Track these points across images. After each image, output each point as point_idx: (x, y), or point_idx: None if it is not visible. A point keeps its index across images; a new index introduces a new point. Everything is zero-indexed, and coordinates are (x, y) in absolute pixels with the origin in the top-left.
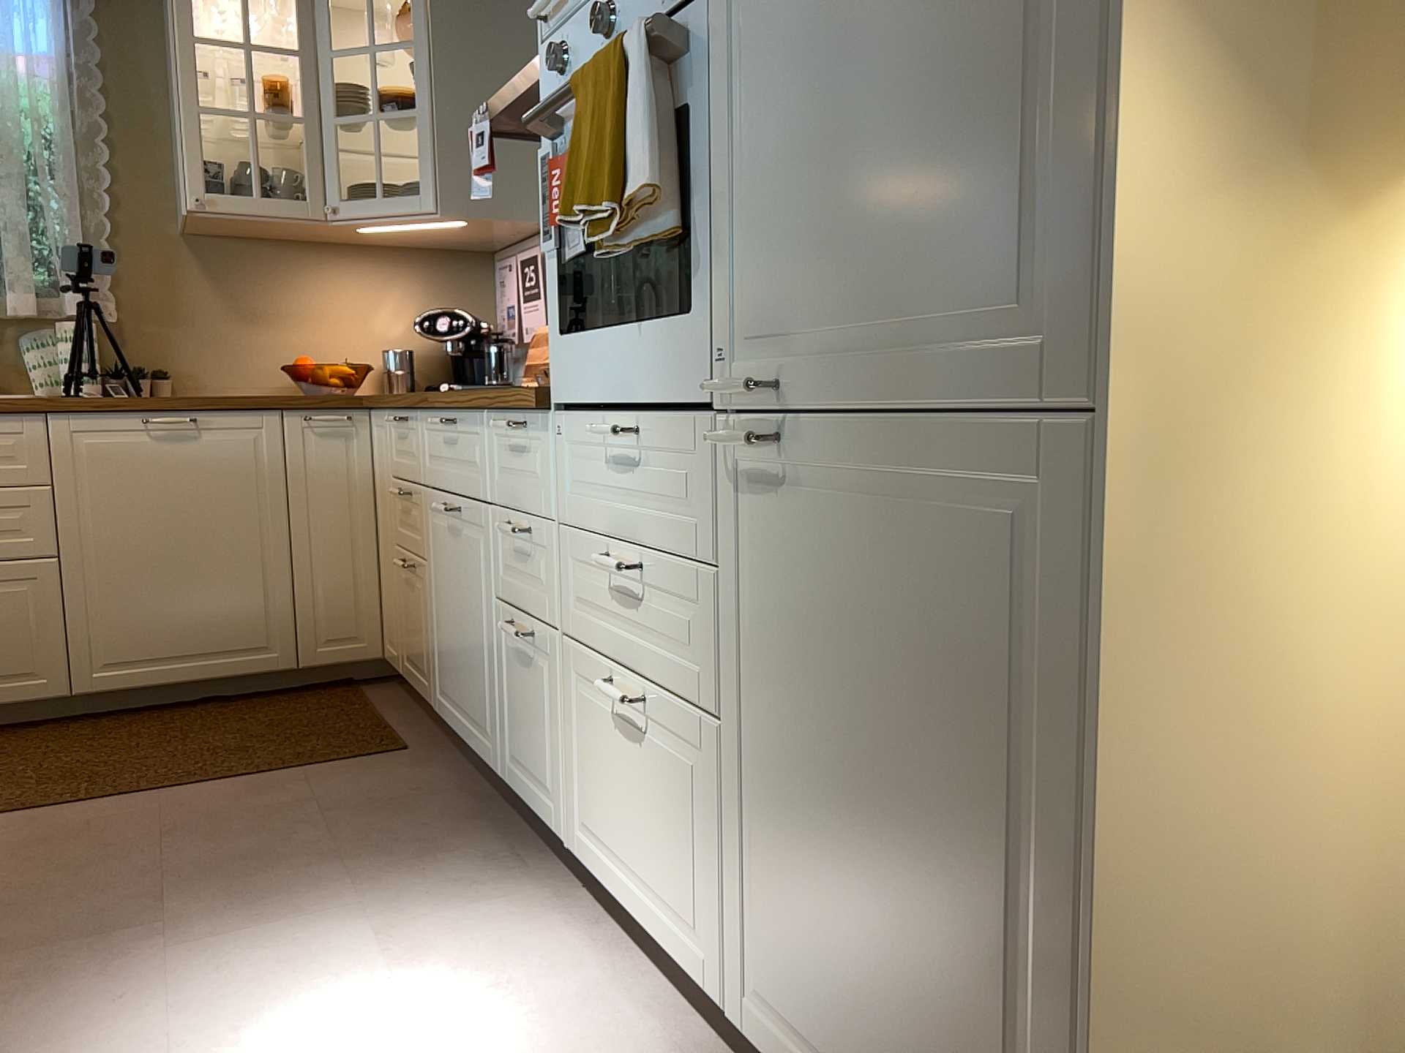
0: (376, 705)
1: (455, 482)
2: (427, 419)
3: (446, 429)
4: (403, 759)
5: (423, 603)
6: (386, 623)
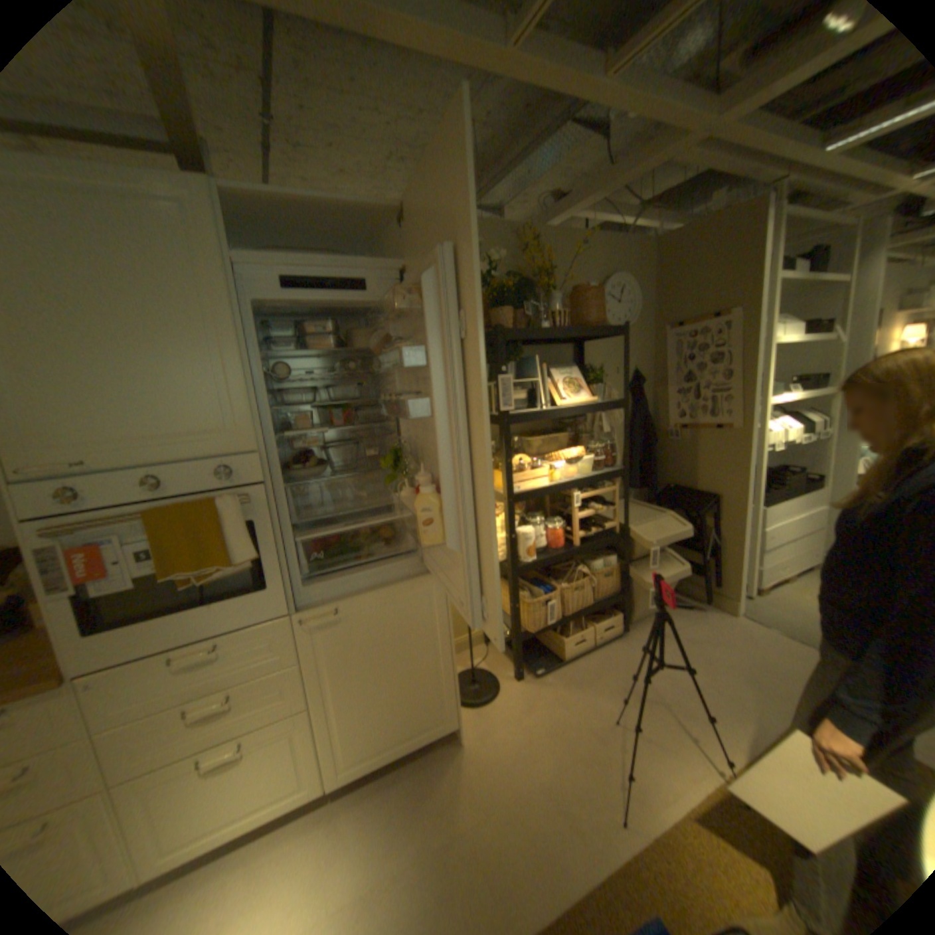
0: None
1: None
2: None
3: None
4: None
5: None
6: None
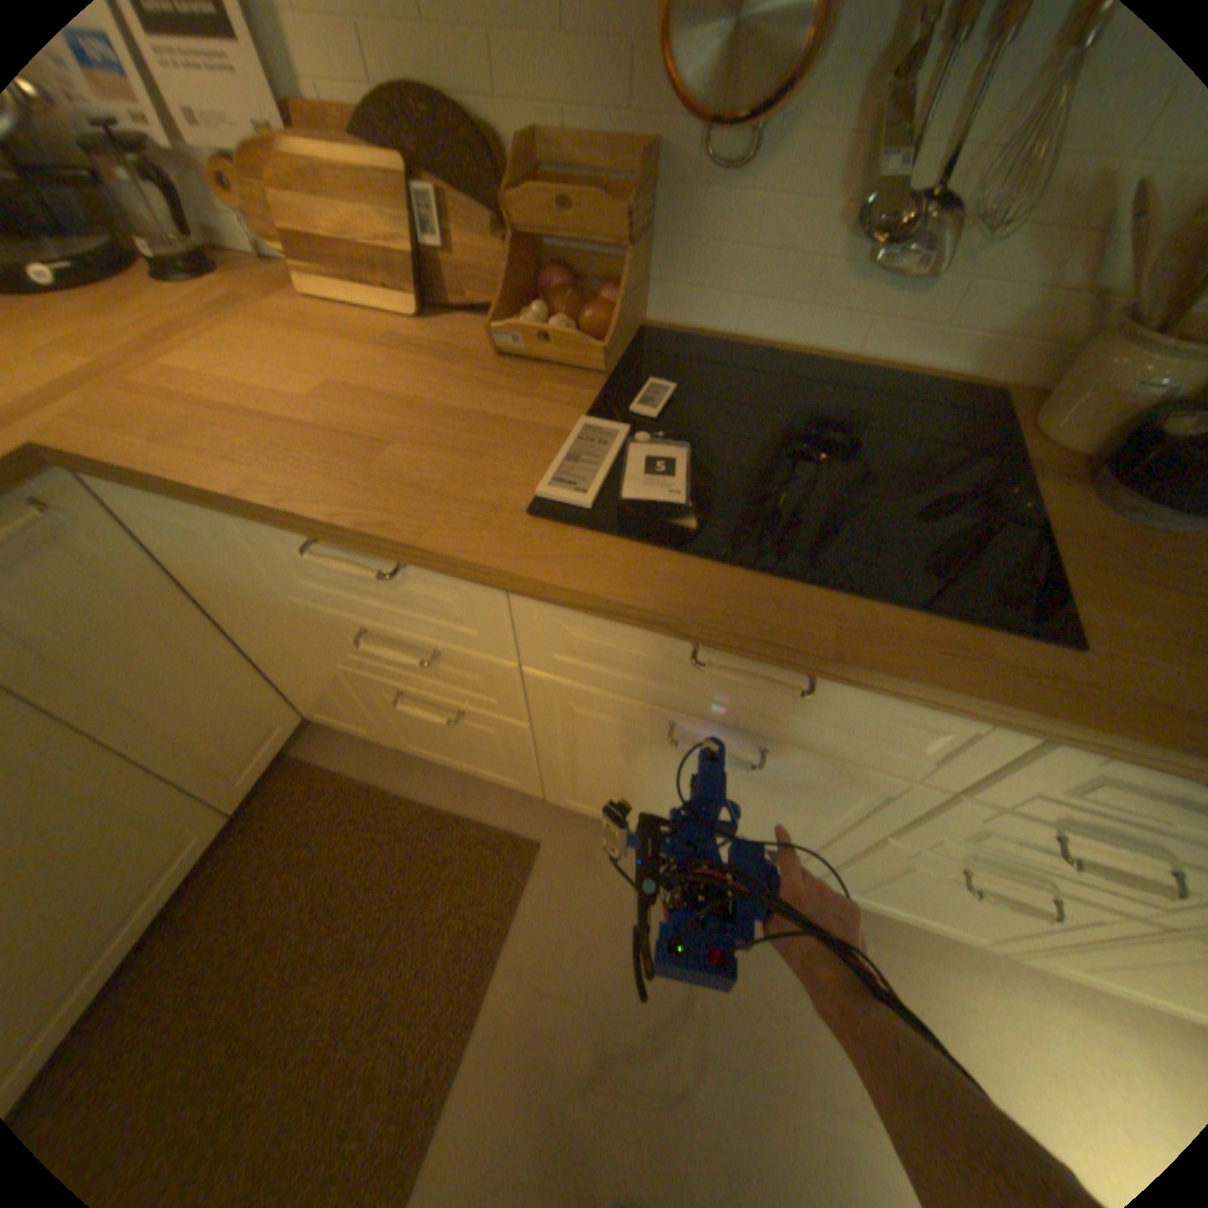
0: (367, 779)
1: (753, 723)
2: (573, 607)
3: (764, 677)
4: (554, 860)
5: (504, 743)
6: (308, 703)
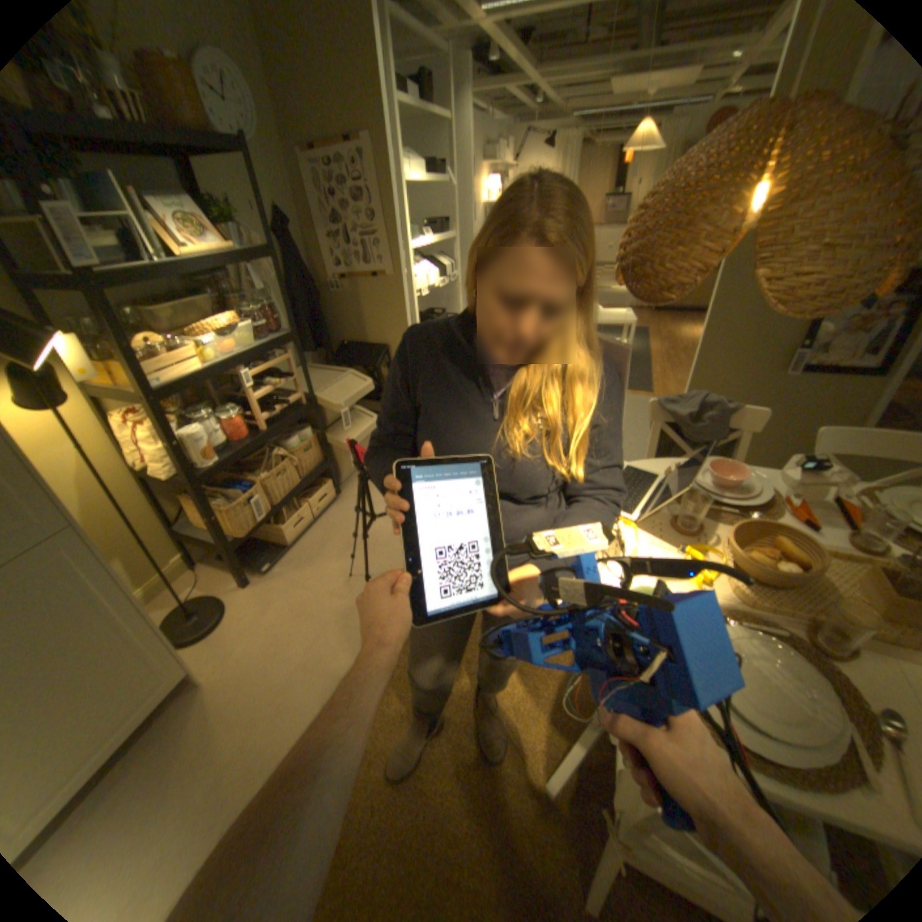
0: None
1: None
2: None
3: None
4: None
5: None
6: None
